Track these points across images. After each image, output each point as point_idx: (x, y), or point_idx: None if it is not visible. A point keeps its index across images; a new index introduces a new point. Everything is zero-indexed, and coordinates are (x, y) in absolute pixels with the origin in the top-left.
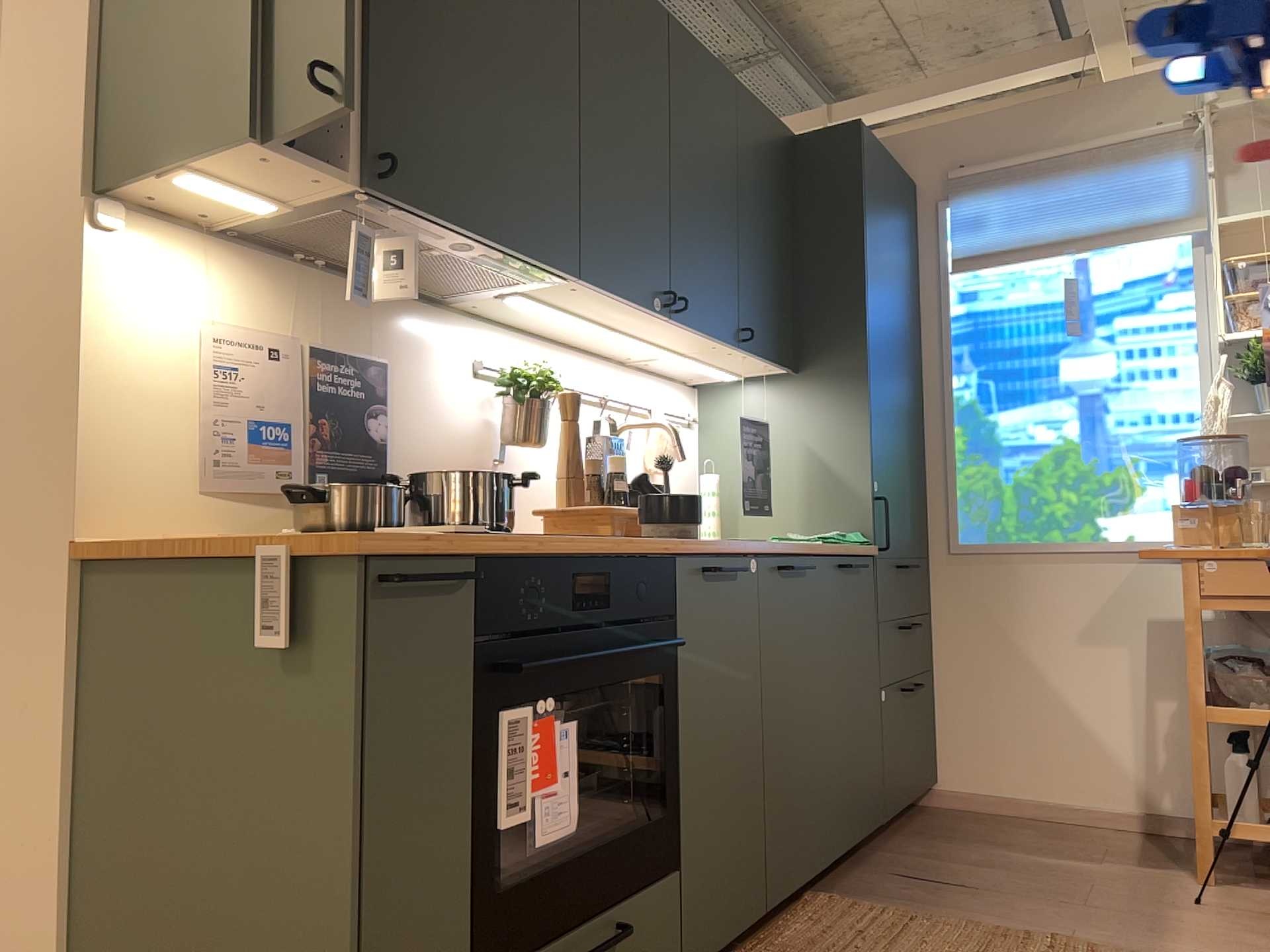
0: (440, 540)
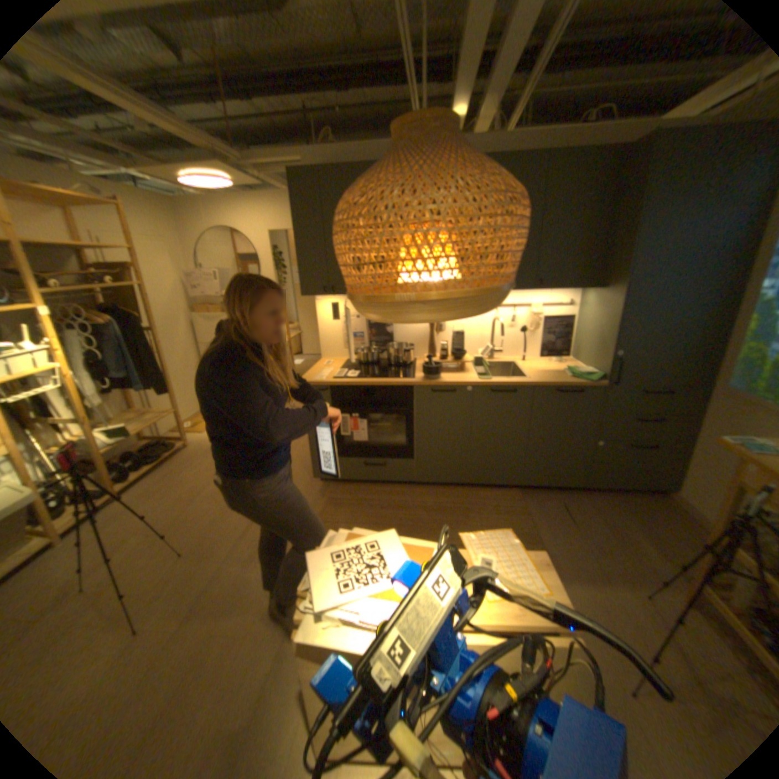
0: (323, 382)
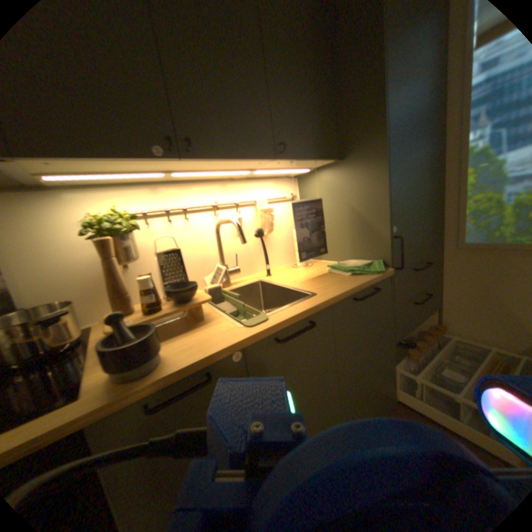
0: None
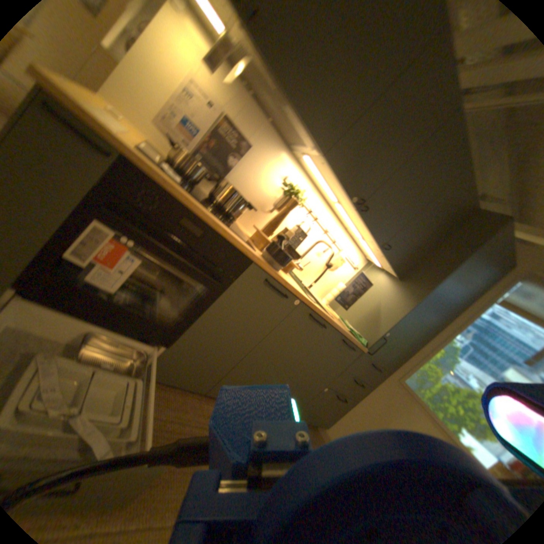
0: (108, 134)
